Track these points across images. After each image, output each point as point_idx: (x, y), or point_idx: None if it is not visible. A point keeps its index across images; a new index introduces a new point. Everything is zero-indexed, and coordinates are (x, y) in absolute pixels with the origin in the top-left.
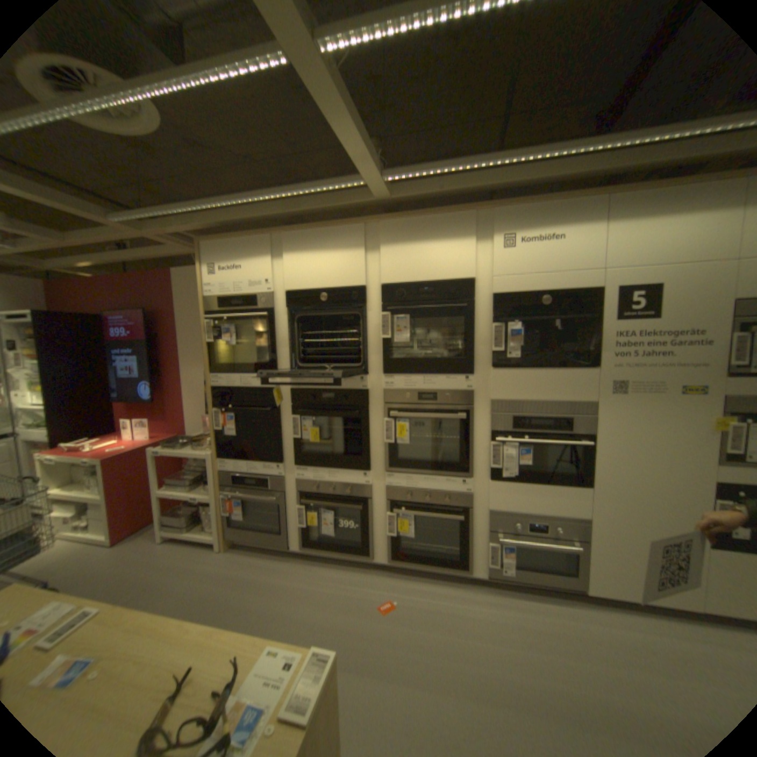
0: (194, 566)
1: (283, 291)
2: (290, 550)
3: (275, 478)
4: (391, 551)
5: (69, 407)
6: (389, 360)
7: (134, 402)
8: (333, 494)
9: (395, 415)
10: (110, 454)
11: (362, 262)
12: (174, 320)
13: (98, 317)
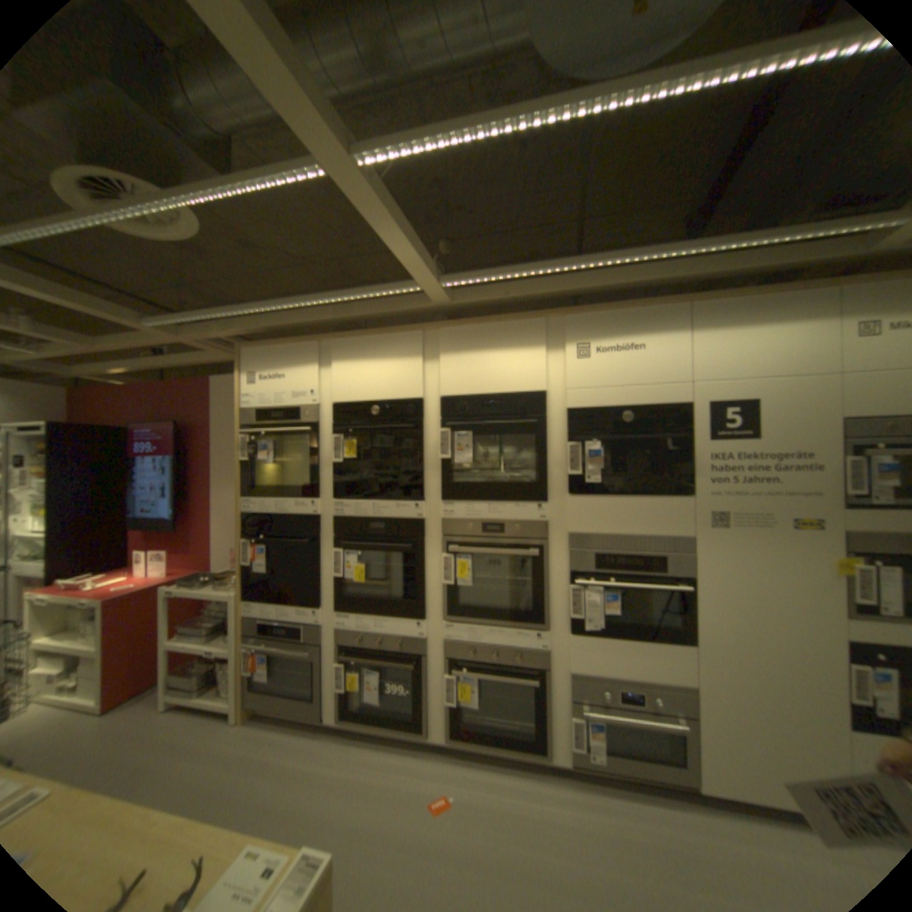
0: (202, 742)
1: (330, 403)
2: (324, 723)
3: (309, 628)
4: (450, 727)
5: (75, 535)
6: (448, 484)
7: (152, 531)
8: (379, 650)
9: (455, 550)
10: (115, 594)
11: (419, 372)
12: (208, 434)
13: (122, 430)
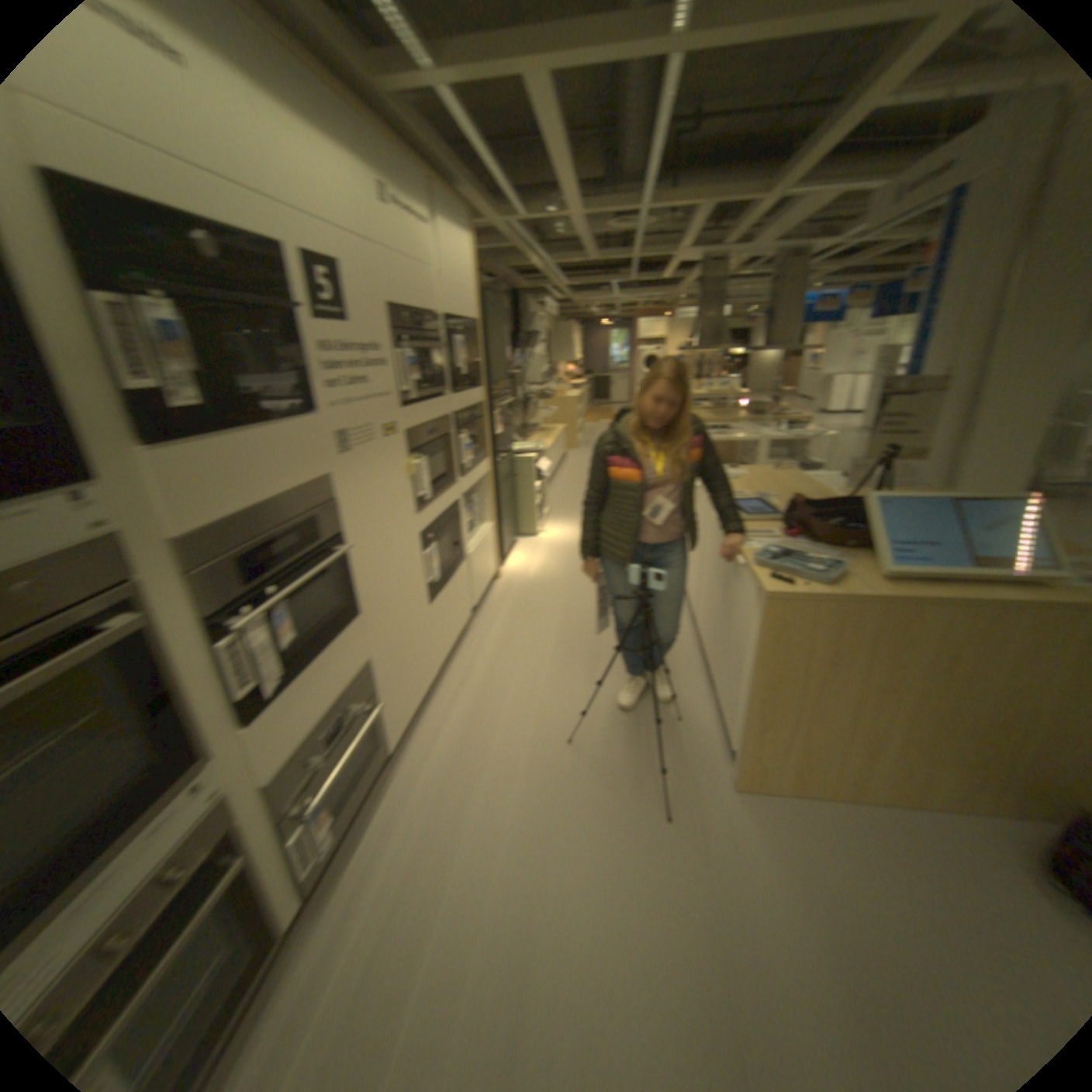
0: None
1: None
2: None
3: None
4: None
5: None
6: None
7: None
8: None
9: None
10: None
11: None
12: None
13: None
